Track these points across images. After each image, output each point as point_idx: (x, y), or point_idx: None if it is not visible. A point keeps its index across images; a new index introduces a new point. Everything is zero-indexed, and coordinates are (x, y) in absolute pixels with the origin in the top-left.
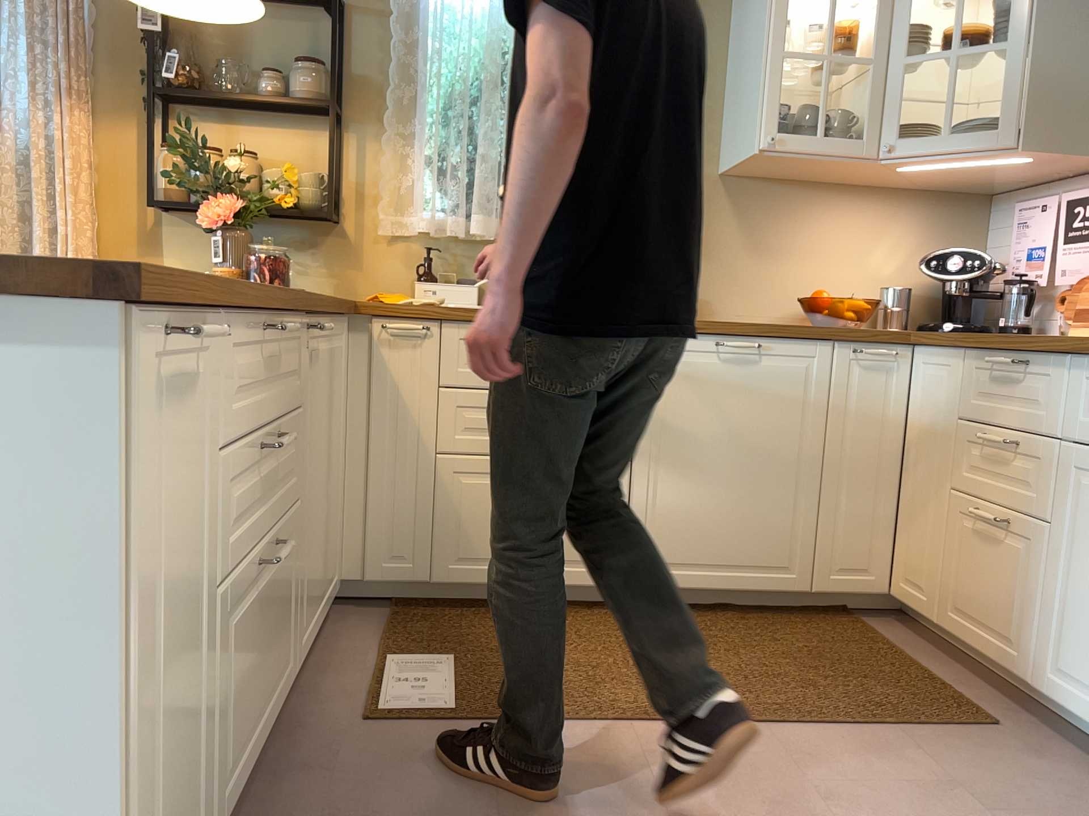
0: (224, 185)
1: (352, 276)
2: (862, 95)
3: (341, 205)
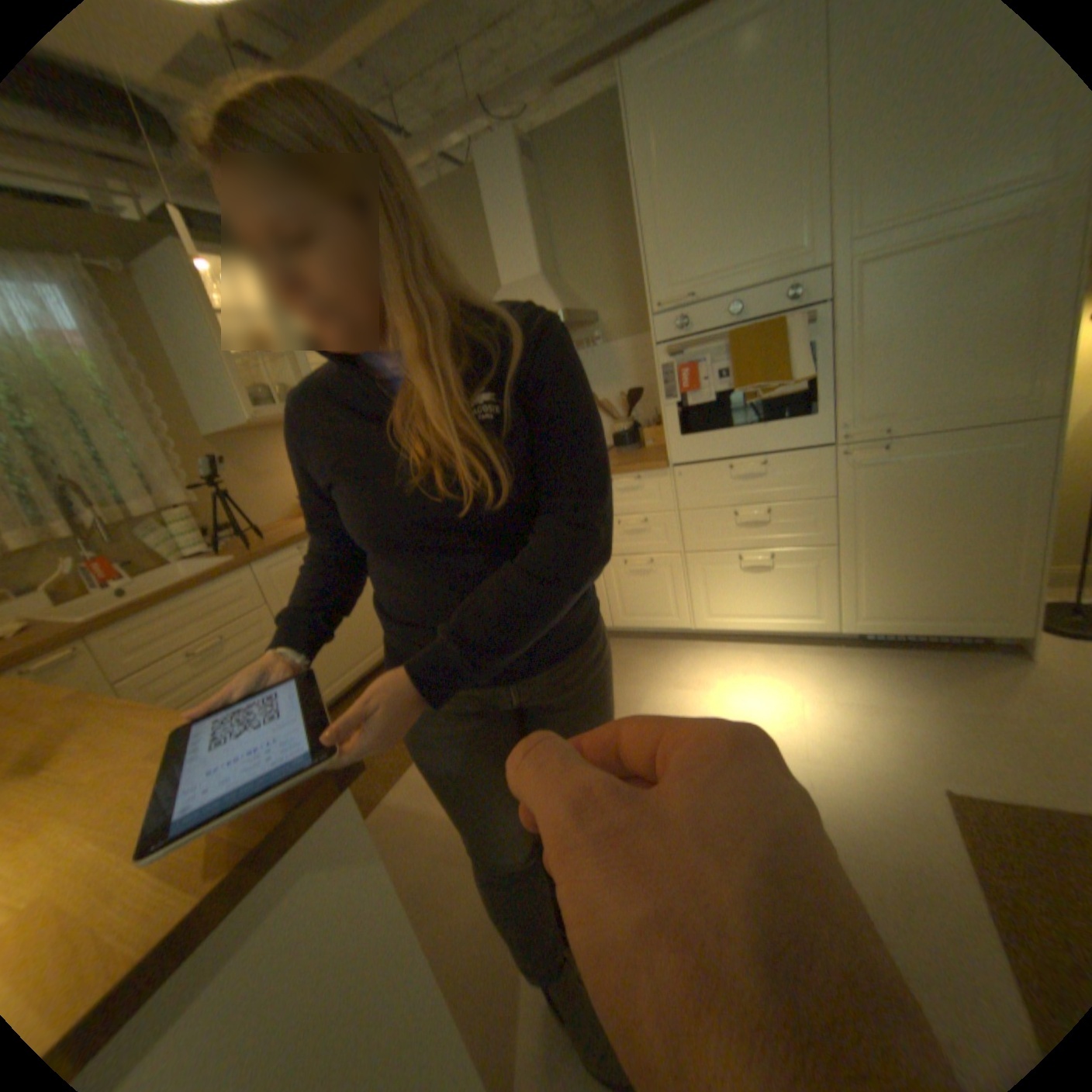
0: None
1: None
2: (279, 370)
3: None
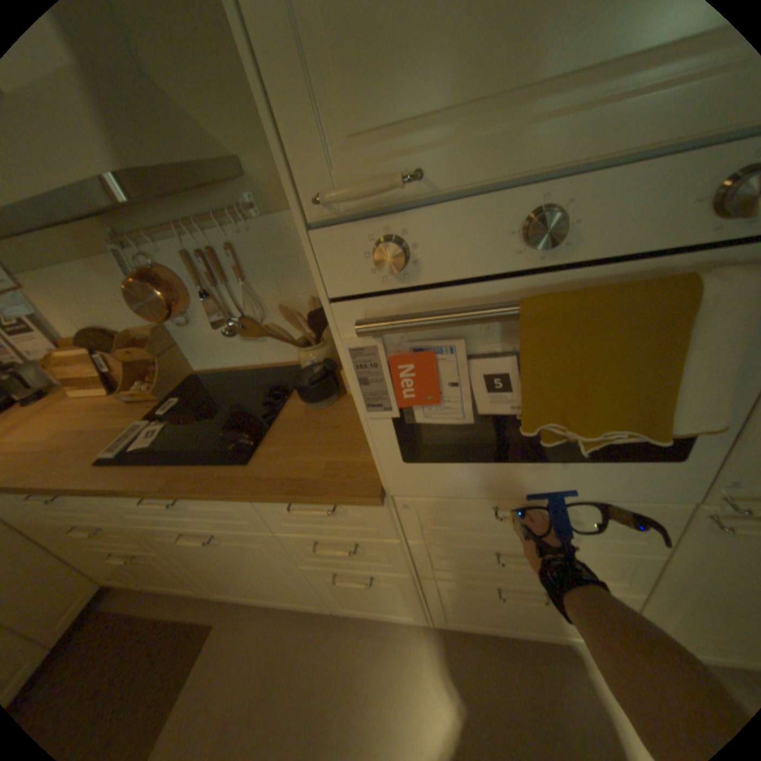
0: None
1: None
2: None
3: None
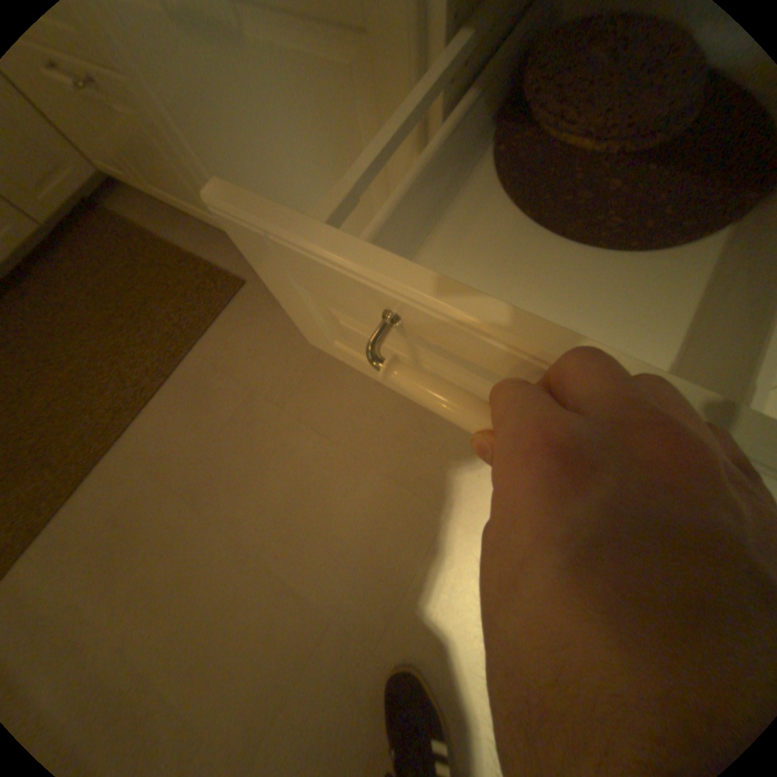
0: None
1: None
2: None
3: None
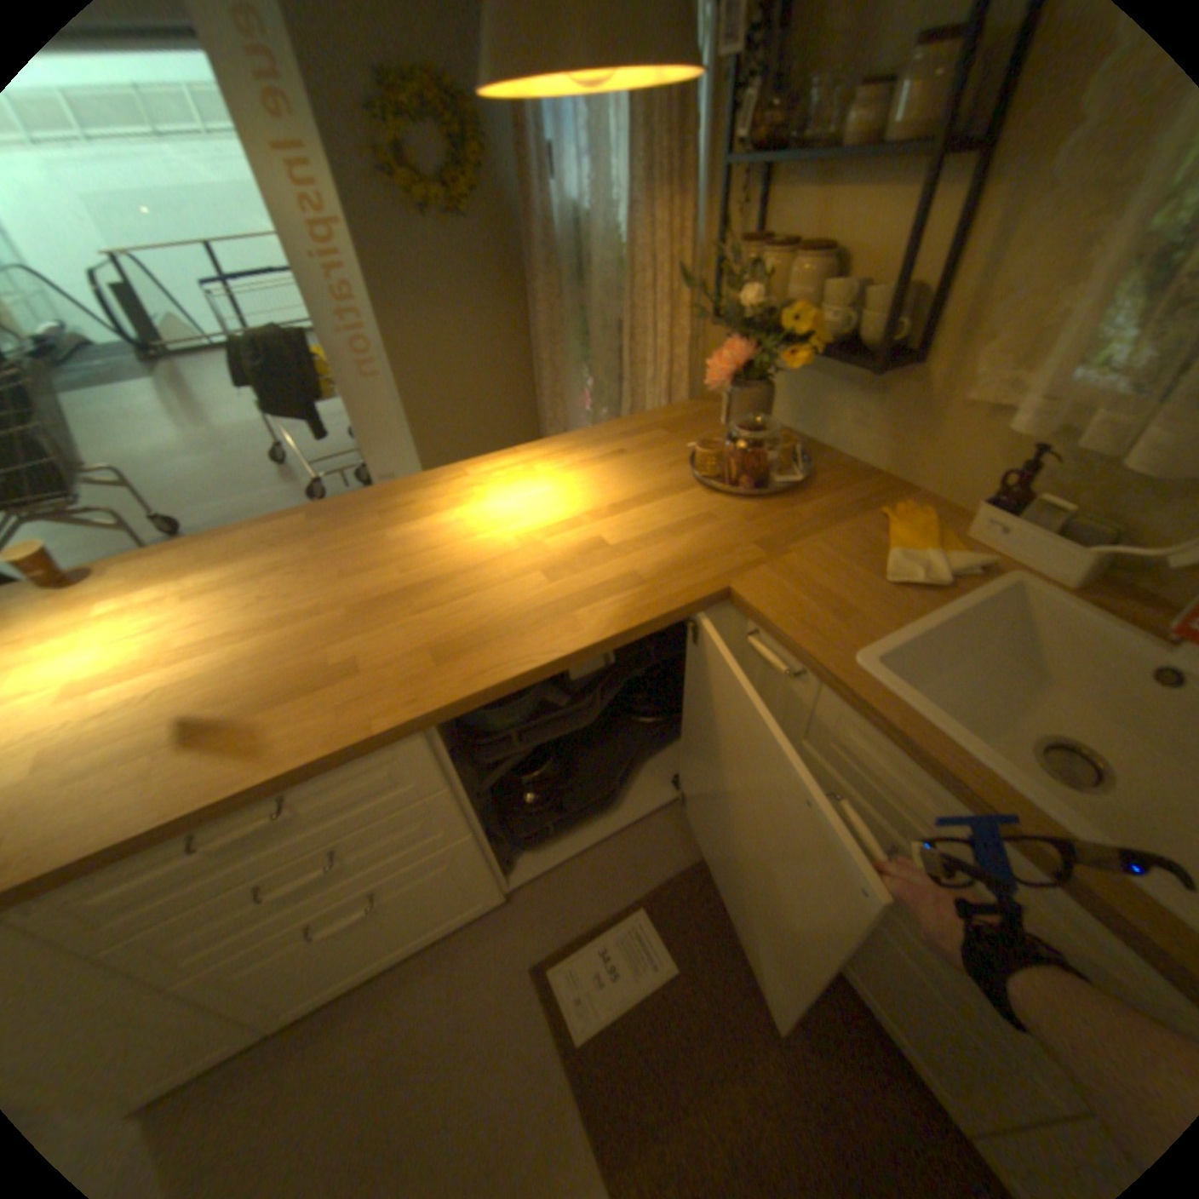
0: (739, 321)
1: (918, 446)
2: None
3: (935, 329)
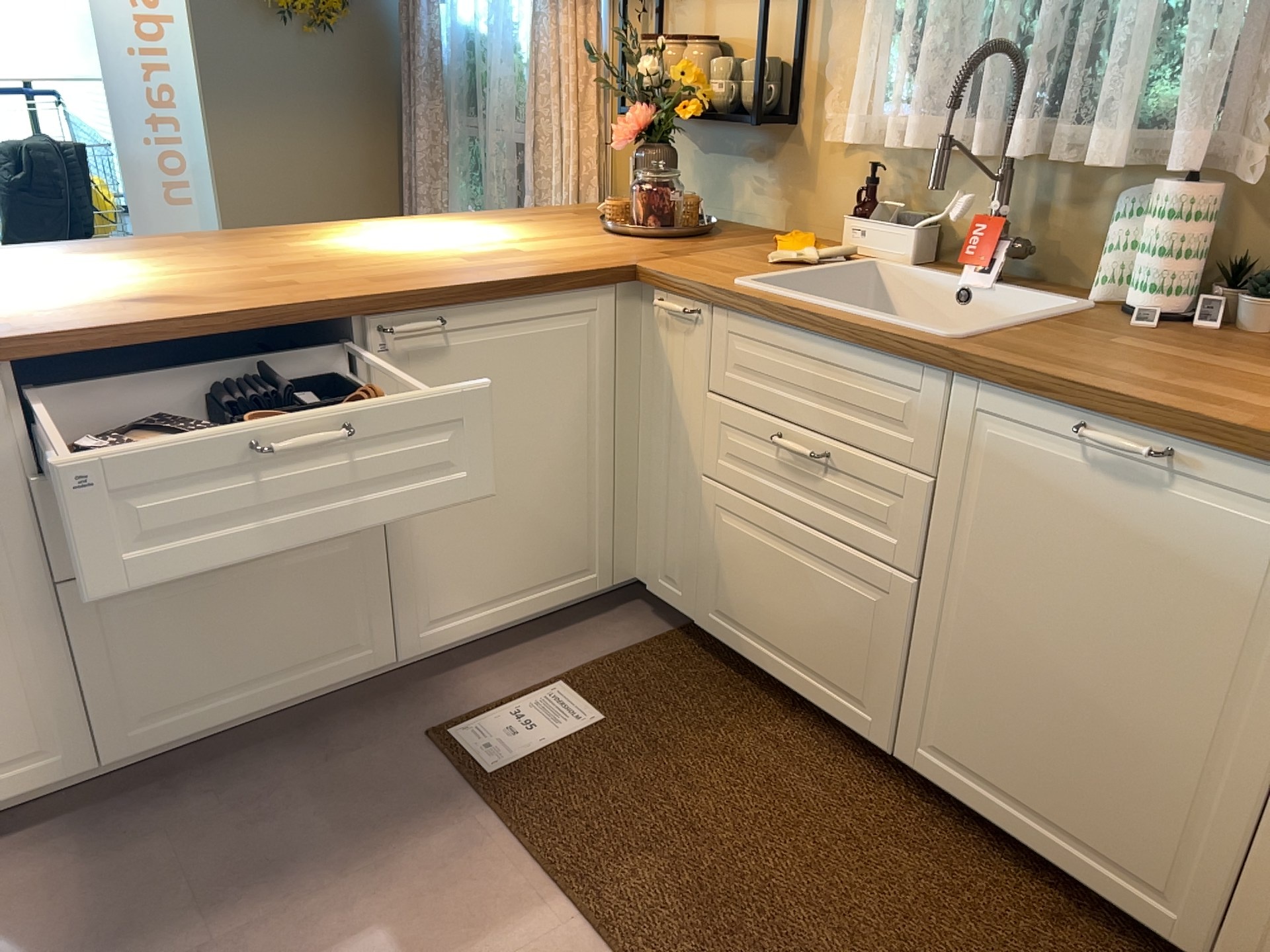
0: (639, 93)
1: (802, 200)
2: None
3: (796, 100)
